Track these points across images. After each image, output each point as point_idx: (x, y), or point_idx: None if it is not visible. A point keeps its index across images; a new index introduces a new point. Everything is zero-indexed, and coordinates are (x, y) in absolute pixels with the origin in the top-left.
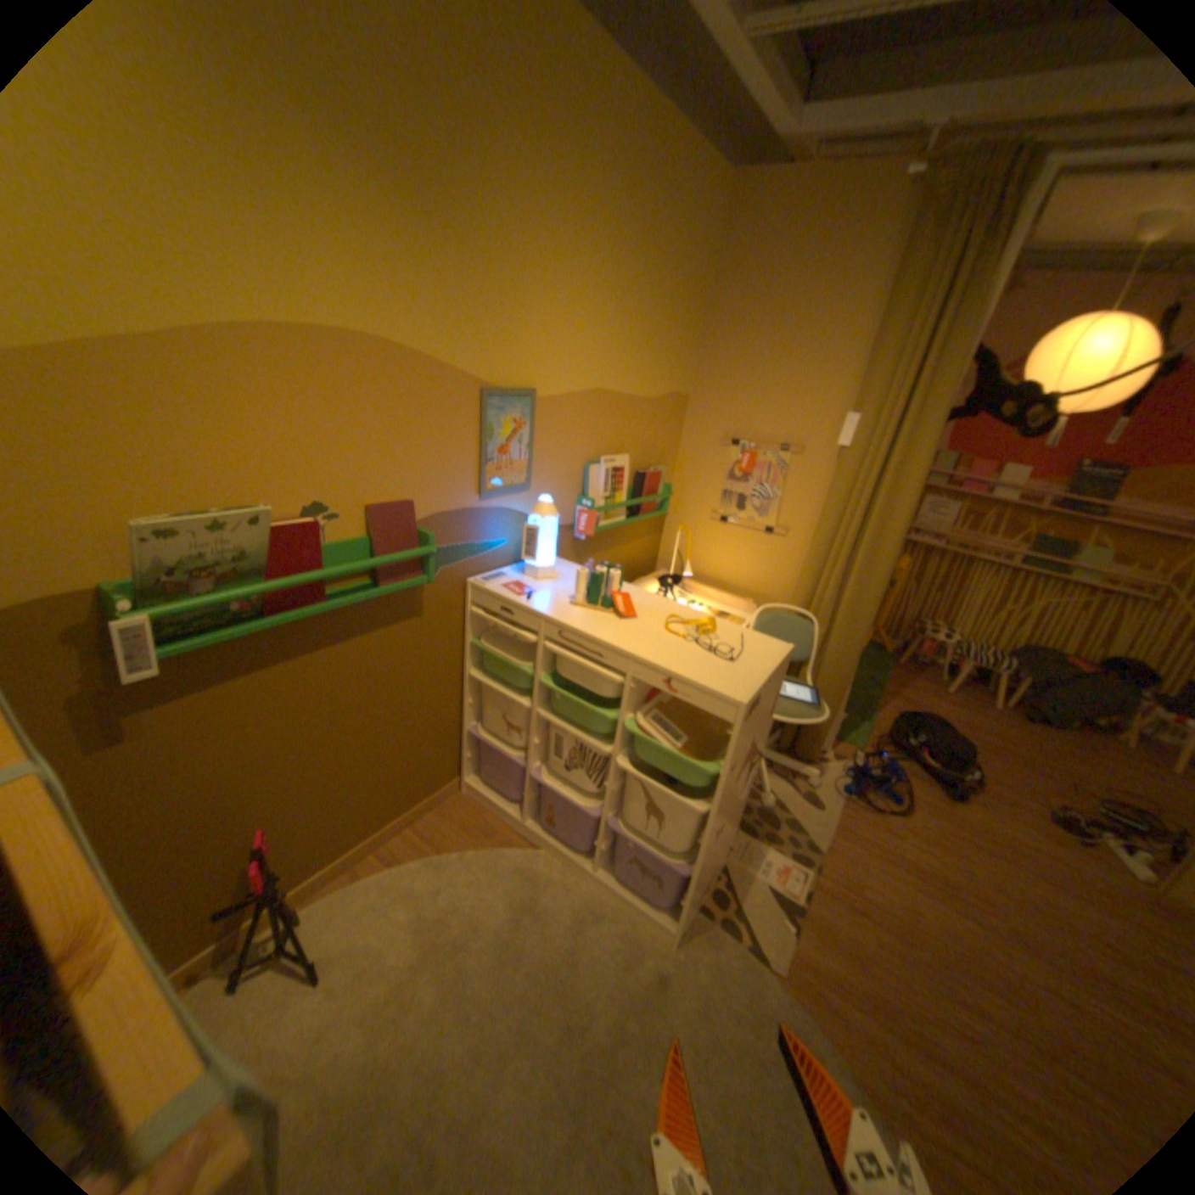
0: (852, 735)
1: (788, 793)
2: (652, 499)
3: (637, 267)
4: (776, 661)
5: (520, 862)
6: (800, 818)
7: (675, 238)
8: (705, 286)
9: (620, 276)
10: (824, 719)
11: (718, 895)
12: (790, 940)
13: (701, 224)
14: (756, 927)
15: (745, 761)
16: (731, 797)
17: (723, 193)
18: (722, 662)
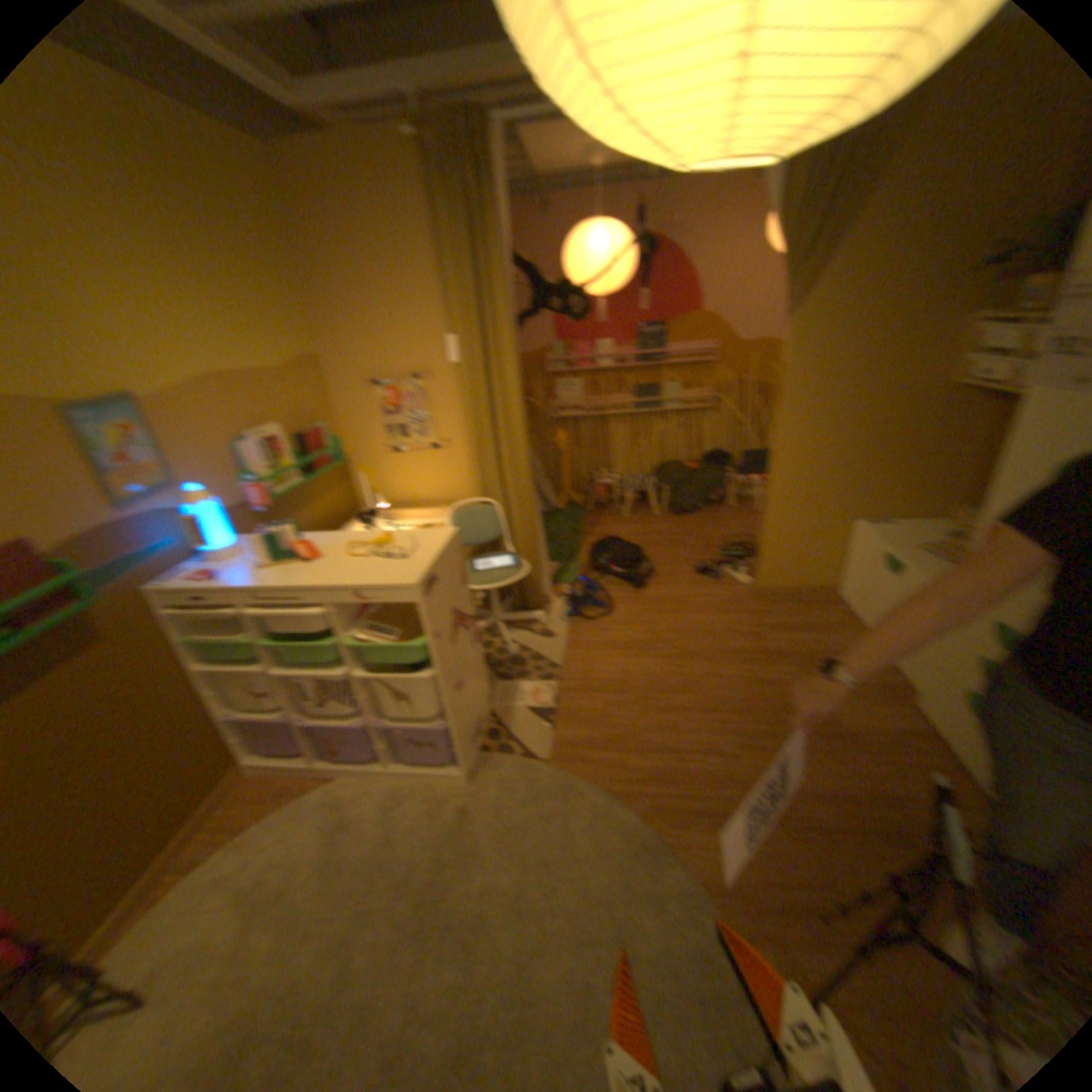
0: (567, 576)
1: (530, 638)
2: (326, 455)
3: (202, 254)
4: (446, 545)
5: (324, 798)
6: (542, 651)
7: (234, 220)
8: (291, 256)
9: (187, 266)
10: (528, 573)
11: (494, 734)
12: (550, 734)
13: (258, 202)
14: (525, 739)
15: (455, 627)
16: (456, 657)
17: (268, 170)
18: (401, 563)
